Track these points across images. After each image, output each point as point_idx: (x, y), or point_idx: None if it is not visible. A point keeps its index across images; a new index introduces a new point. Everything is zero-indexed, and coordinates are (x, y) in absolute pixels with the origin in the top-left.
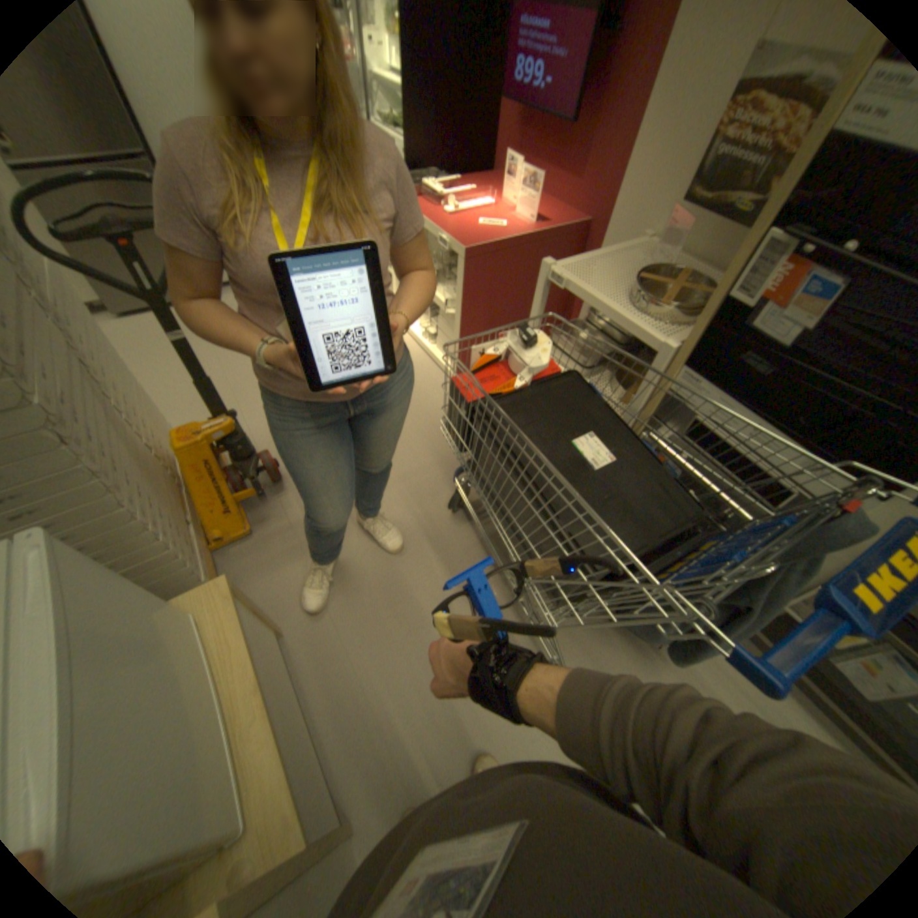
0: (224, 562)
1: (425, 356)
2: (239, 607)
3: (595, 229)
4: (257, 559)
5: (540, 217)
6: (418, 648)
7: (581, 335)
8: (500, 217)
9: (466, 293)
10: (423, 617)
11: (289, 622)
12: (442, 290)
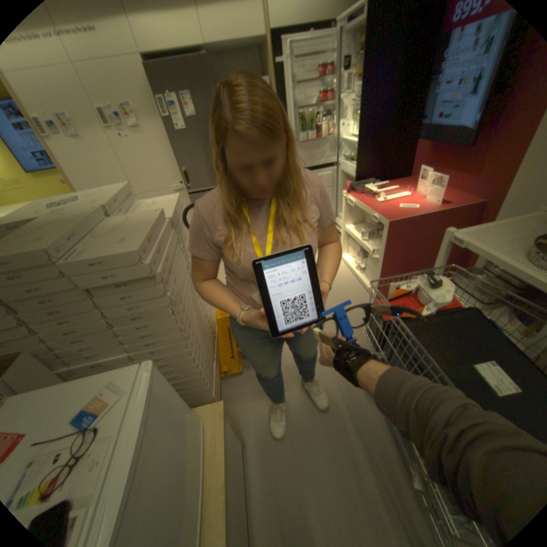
0: (225, 387)
1: (356, 280)
2: (226, 422)
3: (490, 206)
4: (242, 390)
5: (444, 201)
6: (330, 495)
7: (479, 278)
8: (414, 202)
9: (387, 246)
10: (337, 470)
11: (251, 440)
12: (371, 243)
